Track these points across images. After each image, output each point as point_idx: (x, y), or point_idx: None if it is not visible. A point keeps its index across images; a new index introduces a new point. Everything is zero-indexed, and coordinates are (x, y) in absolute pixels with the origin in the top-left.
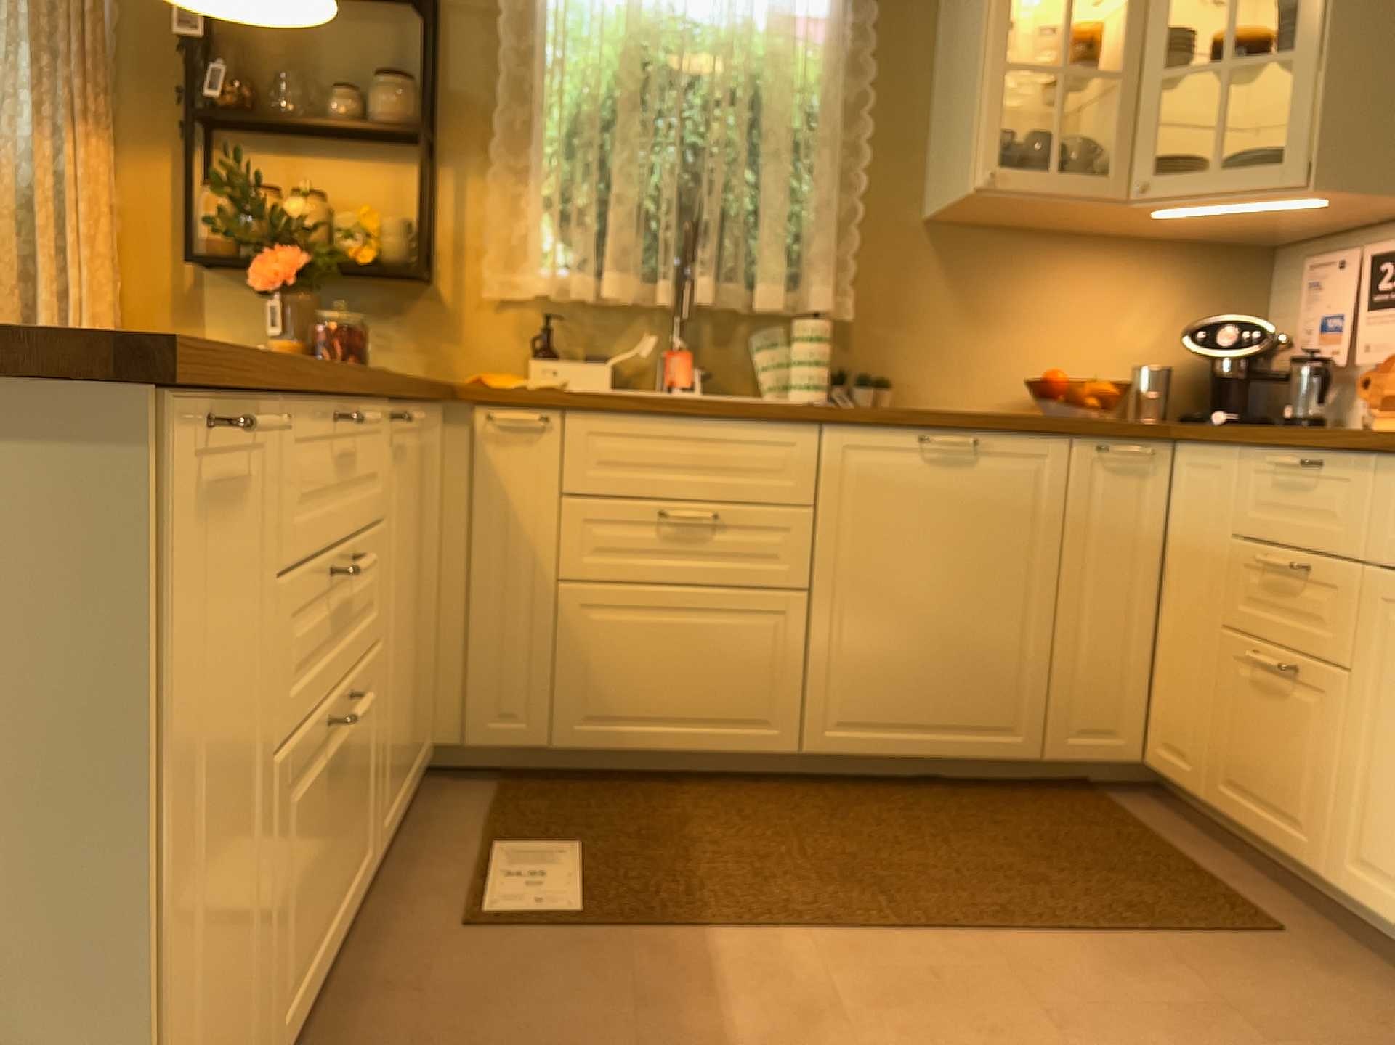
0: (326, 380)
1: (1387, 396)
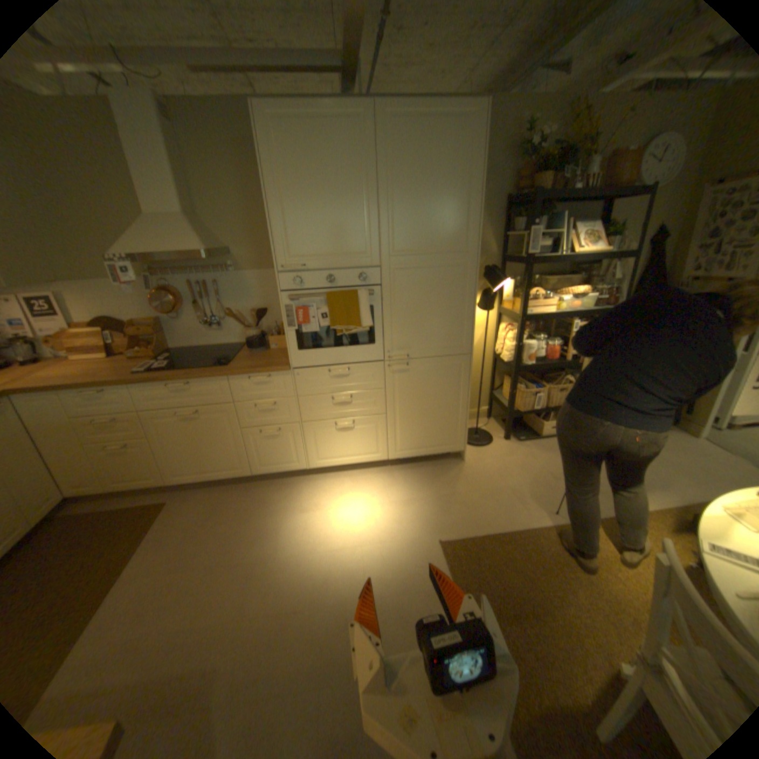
0: None
1: (63, 348)
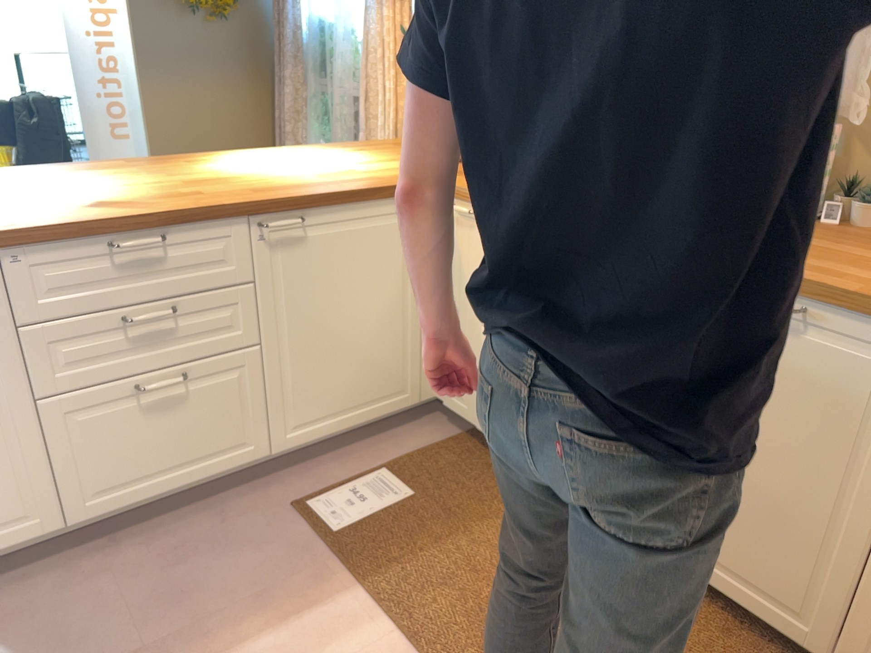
0: (95, 226)
1: None
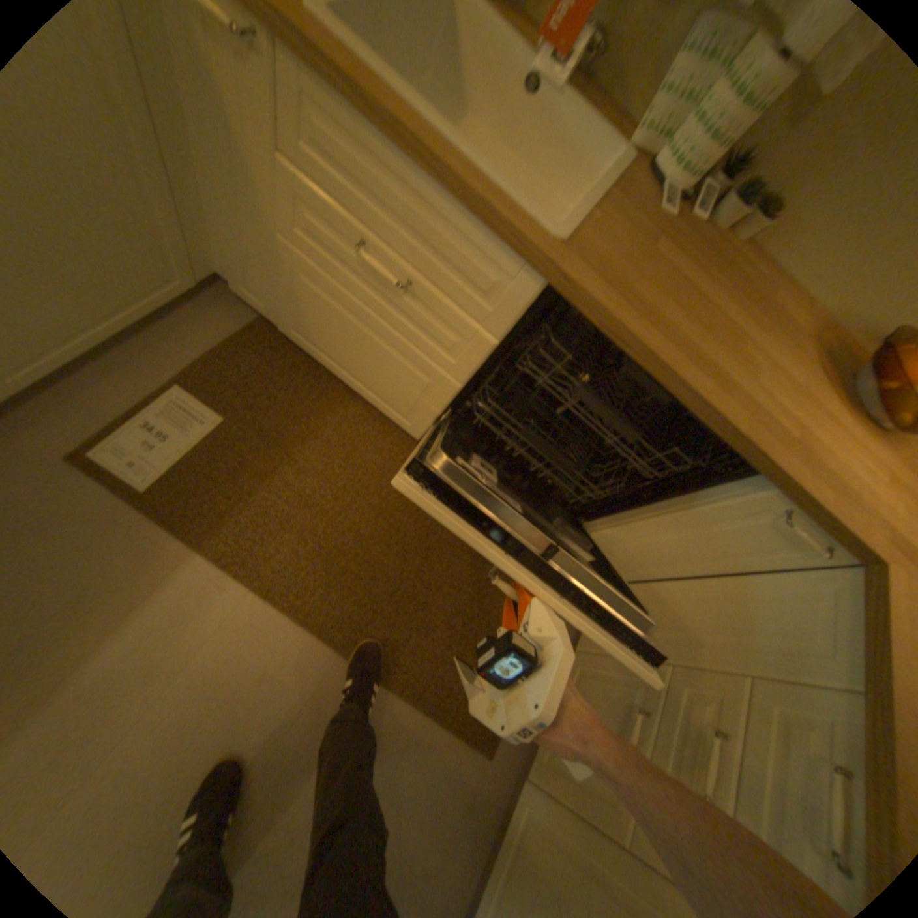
0: None
1: None
